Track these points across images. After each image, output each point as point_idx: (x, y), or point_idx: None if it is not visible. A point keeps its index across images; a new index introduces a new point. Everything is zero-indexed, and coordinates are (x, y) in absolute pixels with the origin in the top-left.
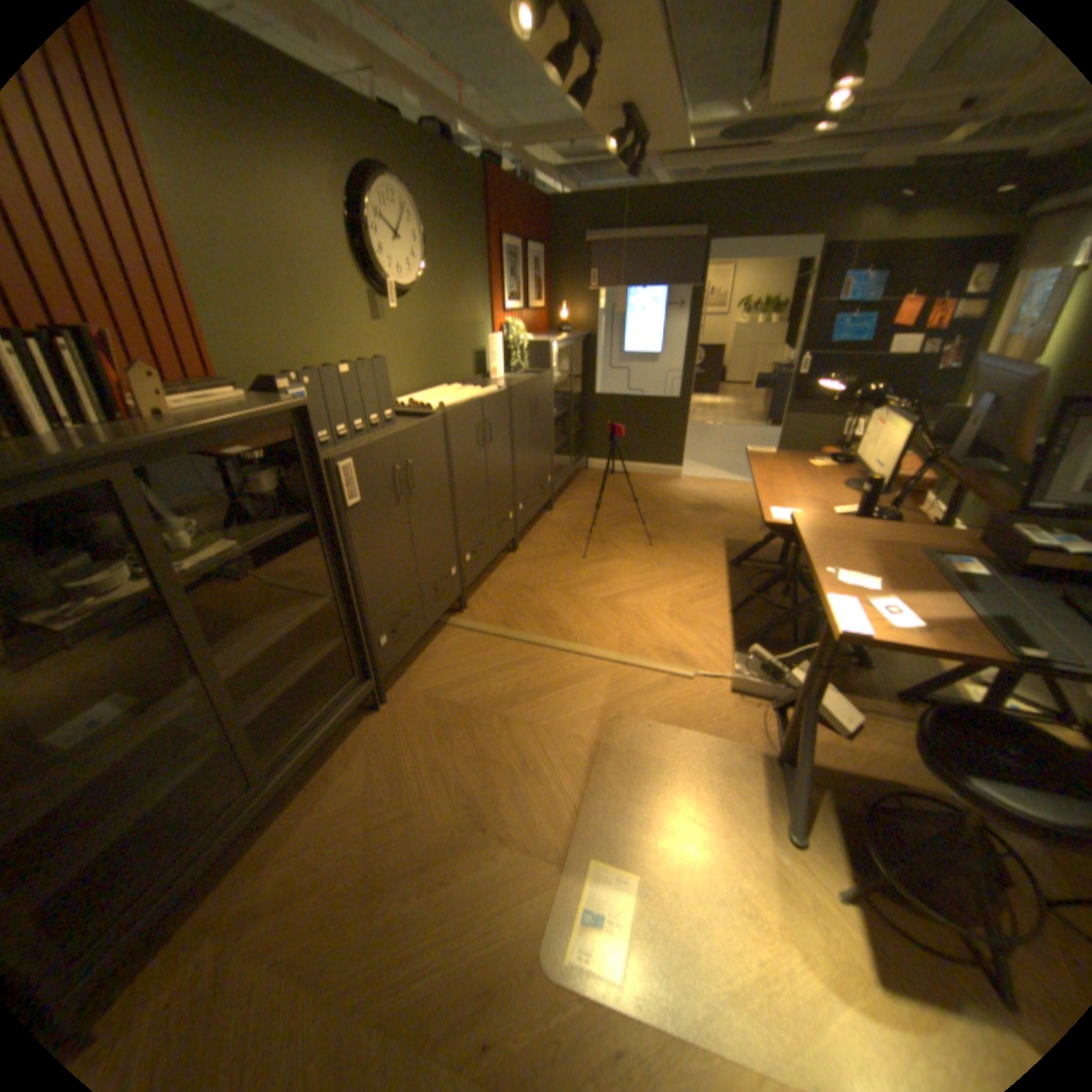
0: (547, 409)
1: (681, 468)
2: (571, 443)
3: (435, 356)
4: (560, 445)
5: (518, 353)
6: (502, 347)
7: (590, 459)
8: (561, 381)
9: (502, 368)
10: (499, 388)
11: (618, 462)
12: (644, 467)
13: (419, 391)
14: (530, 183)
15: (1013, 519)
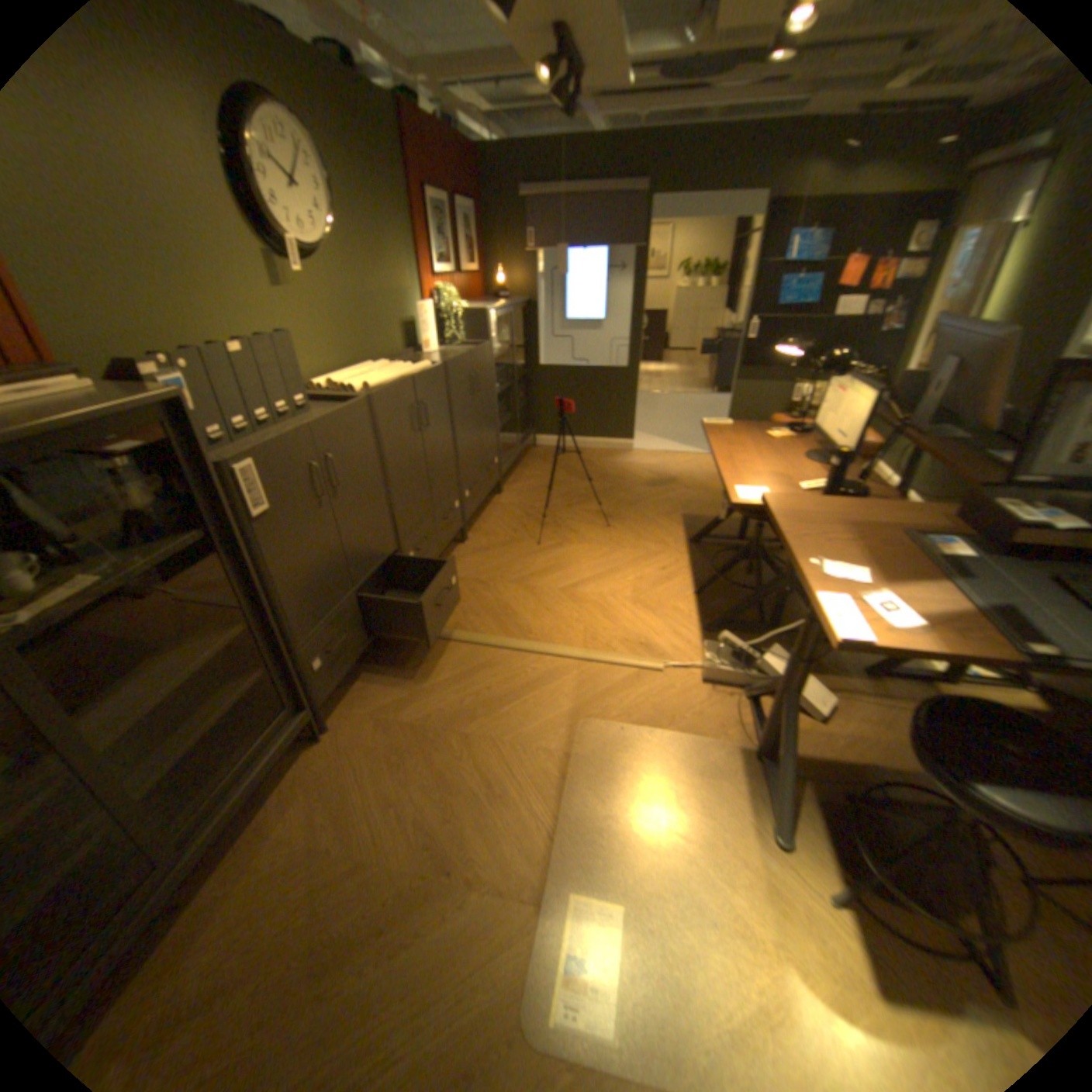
0: (490, 385)
1: (633, 441)
2: (519, 420)
3: (358, 328)
4: (506, 423)
5: (454, 323)
6: (435, 316)
7: (540, 436)
8: (504, 353)
9: (437, 340)
10: (434, 363)
11: (569, 438)
12: (596, 441)
13: (342, 369)
14: (454, 128)
15: (991, 492)
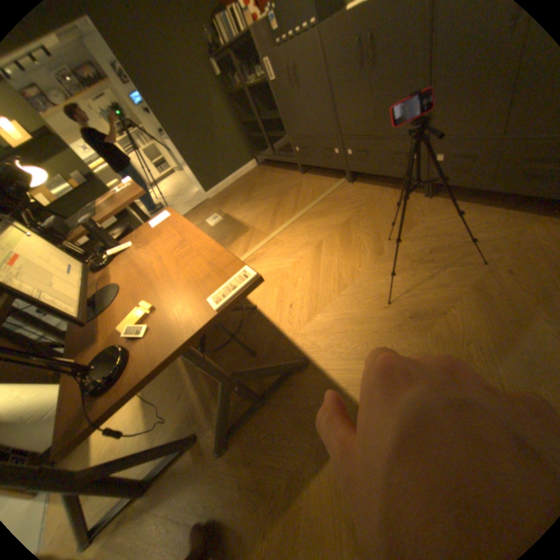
0: None
1: None
2: None
3: None
4: None
5: None
6: None
7: None
8: None
9: None
10: None
11: None
12: None
13: None
14: None
15: None
